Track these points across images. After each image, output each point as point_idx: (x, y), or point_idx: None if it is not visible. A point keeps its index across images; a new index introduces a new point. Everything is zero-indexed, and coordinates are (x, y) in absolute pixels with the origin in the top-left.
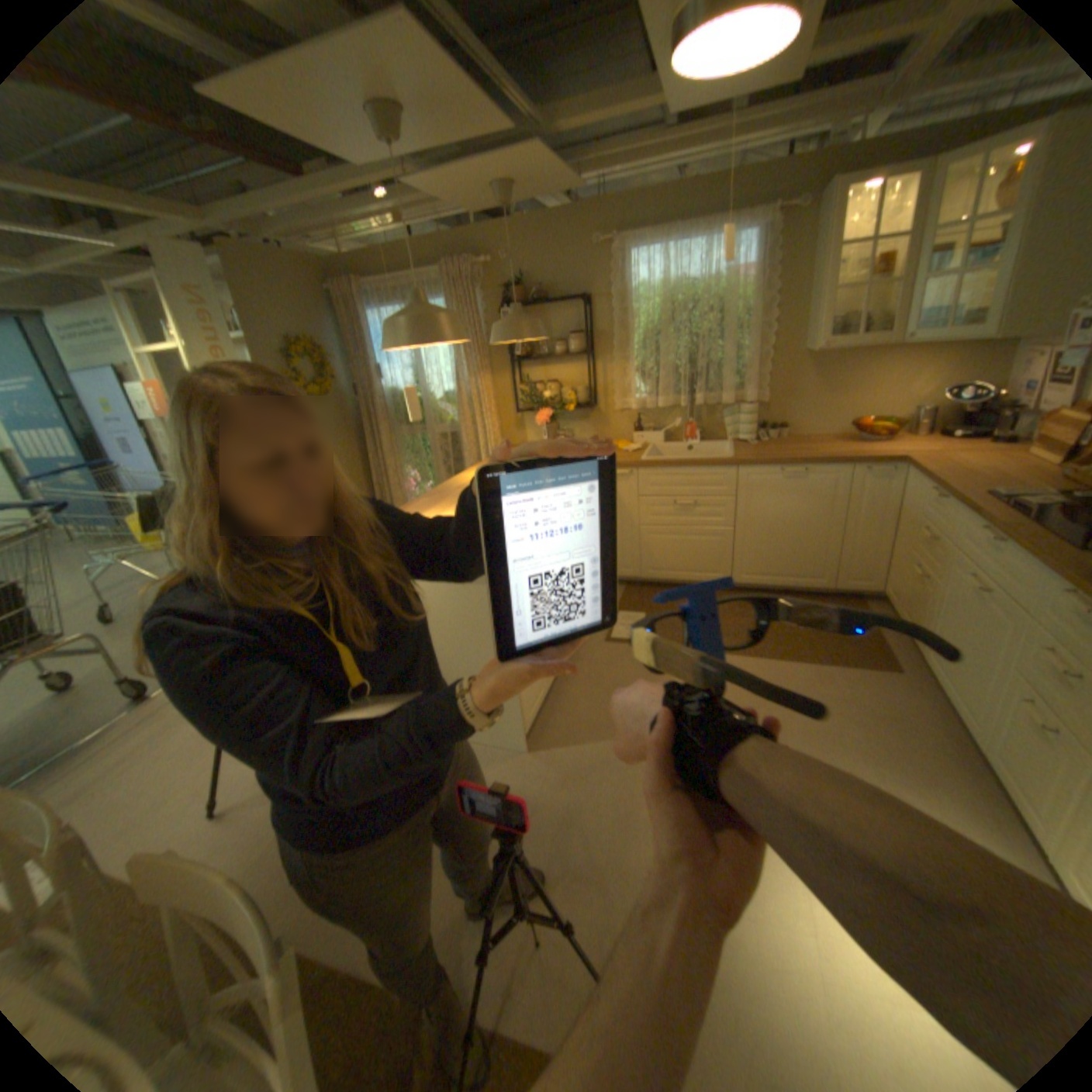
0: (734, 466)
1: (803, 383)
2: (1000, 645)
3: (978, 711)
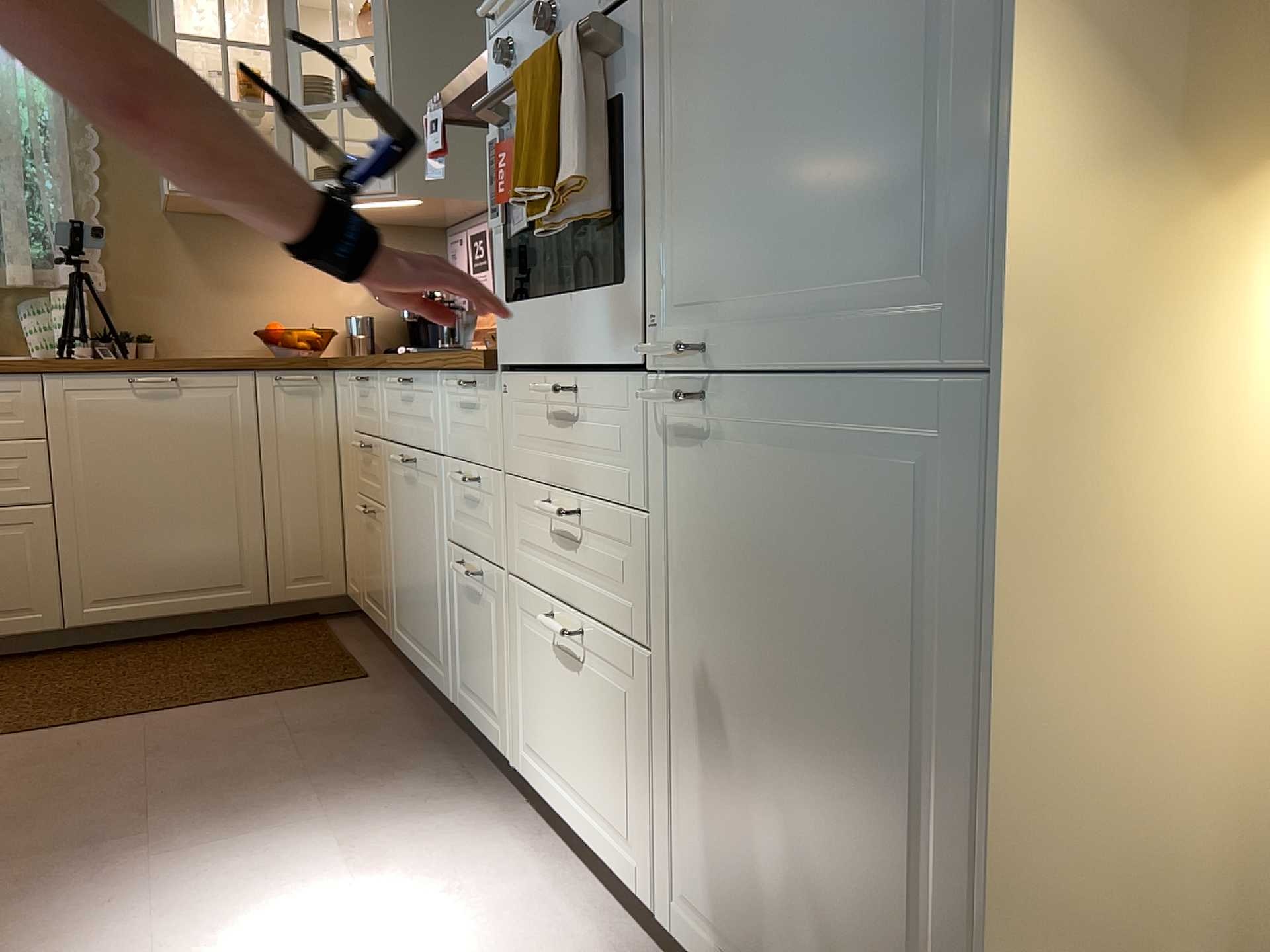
0: (35, 372)
1: (170, 268)
2: (434, 523)
3: (439, 643)
